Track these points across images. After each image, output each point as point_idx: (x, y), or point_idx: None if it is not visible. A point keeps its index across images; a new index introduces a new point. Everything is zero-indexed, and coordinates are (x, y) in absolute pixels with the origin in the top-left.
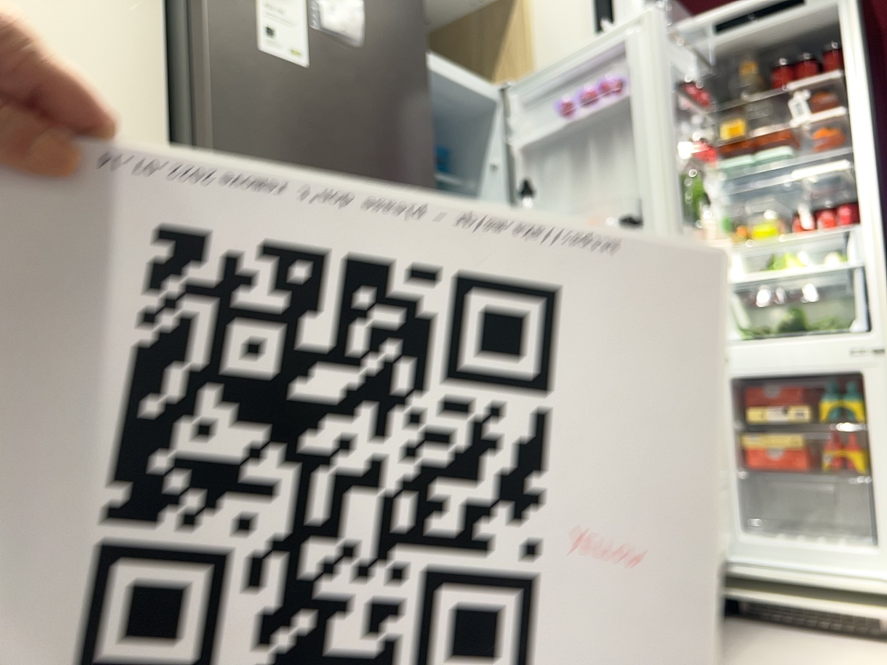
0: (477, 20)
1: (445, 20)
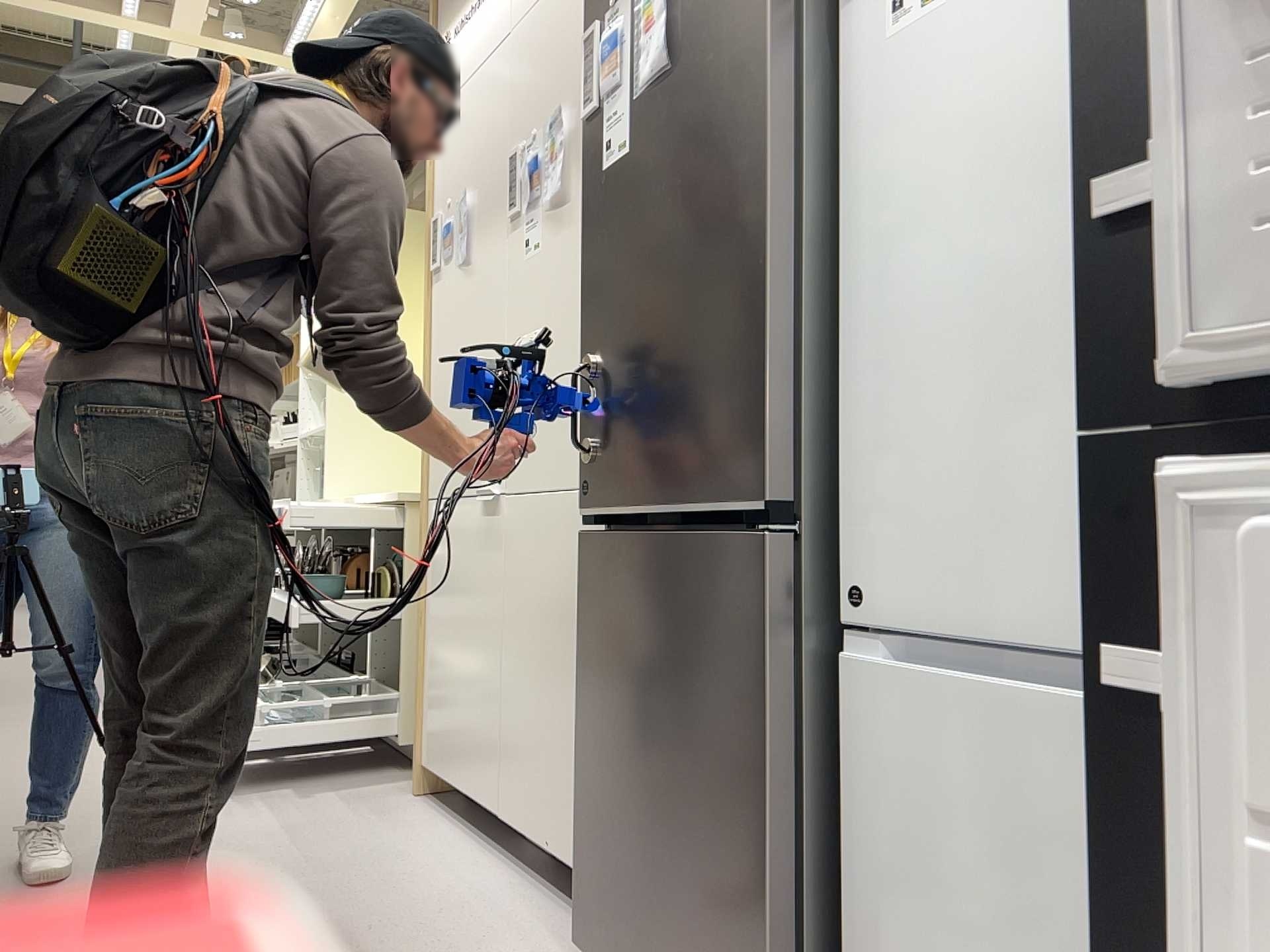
0: None
1: None
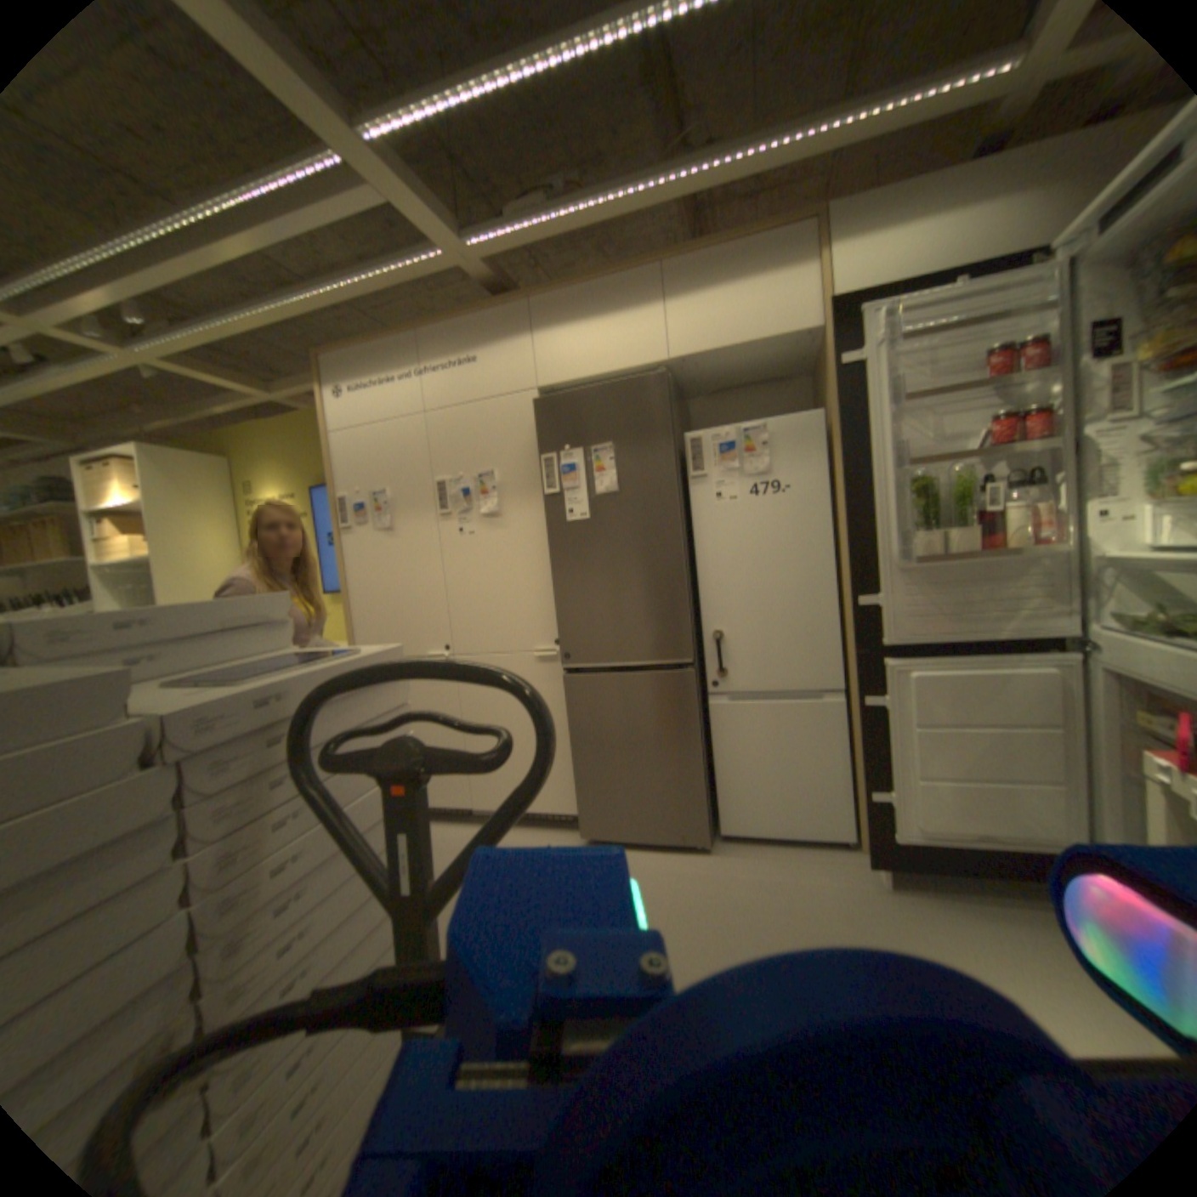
0: (821, 351)
1: (812, 353)
